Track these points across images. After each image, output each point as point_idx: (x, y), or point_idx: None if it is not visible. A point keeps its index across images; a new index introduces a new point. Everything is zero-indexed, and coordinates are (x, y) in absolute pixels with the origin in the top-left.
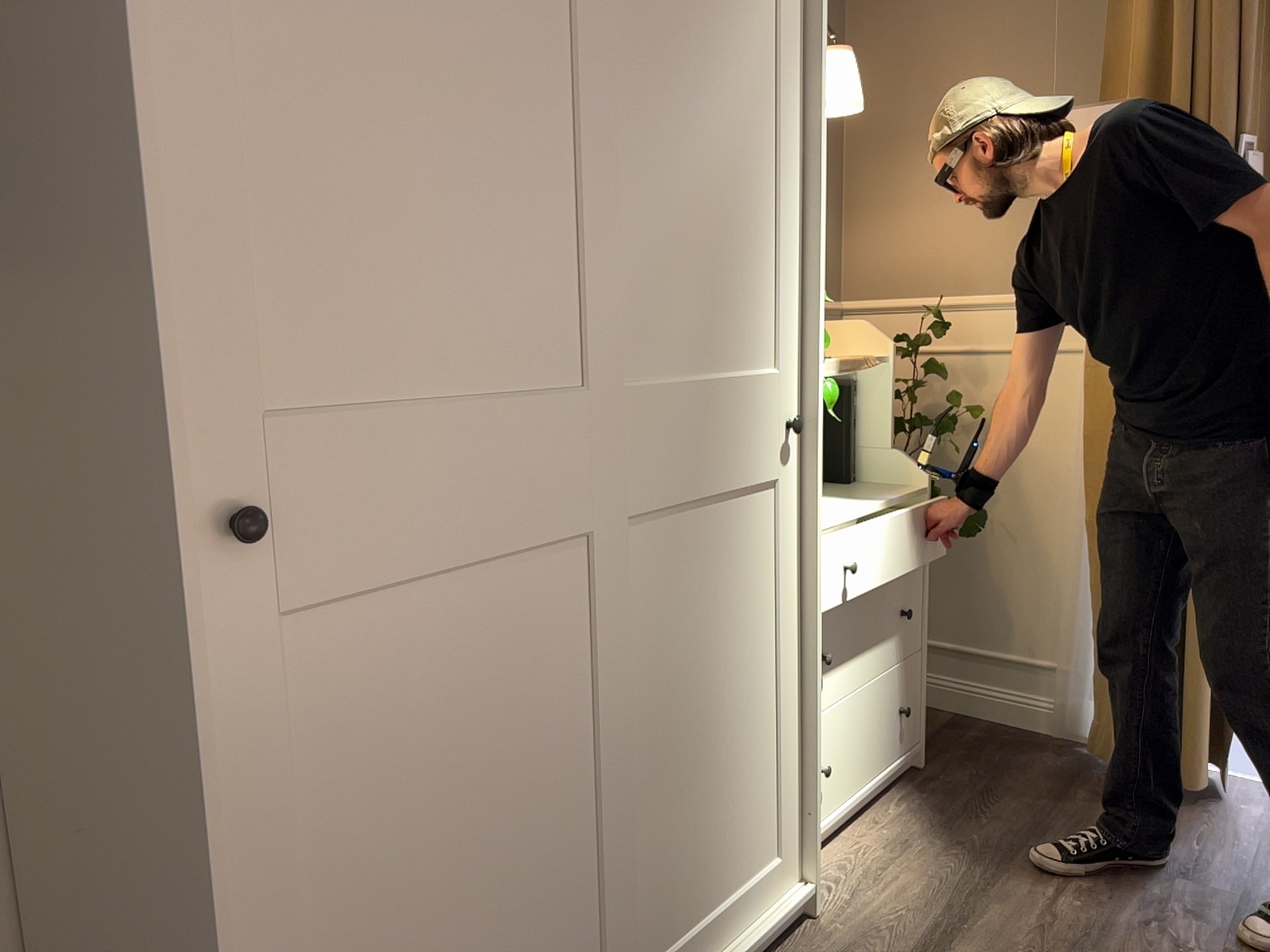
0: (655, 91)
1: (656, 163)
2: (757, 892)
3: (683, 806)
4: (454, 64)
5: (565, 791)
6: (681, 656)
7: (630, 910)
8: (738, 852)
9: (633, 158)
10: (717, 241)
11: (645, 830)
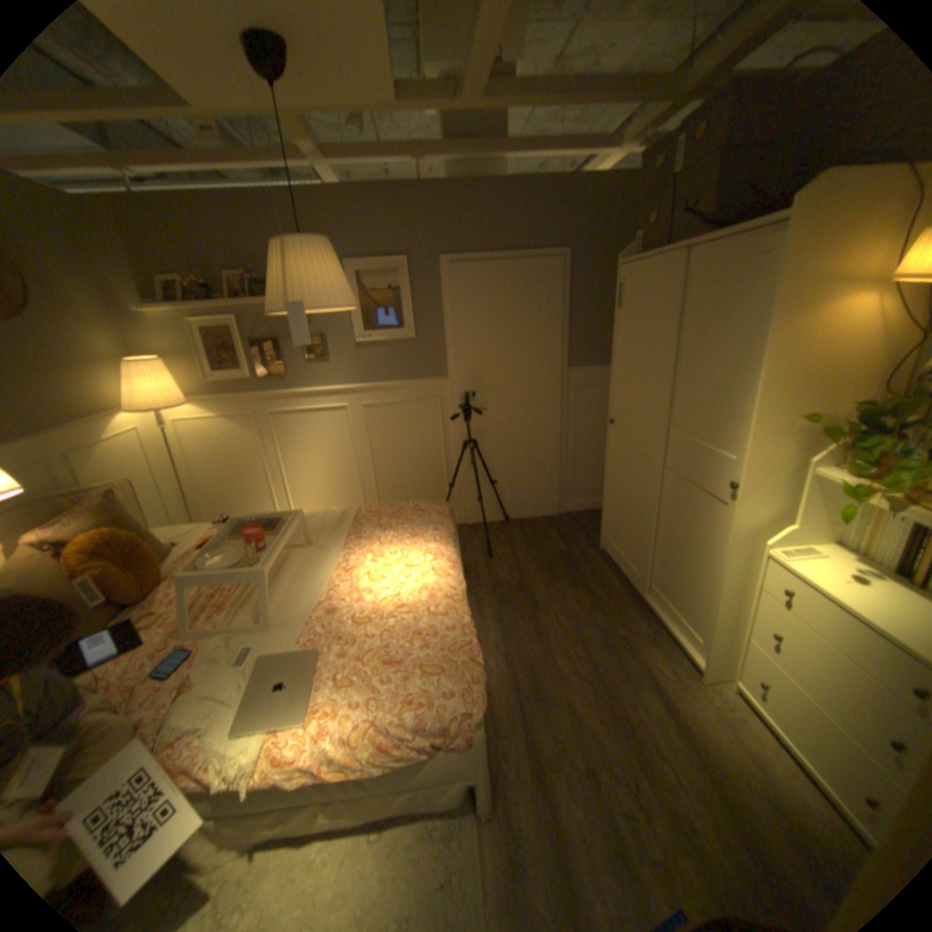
0: (696, 345)
1: (693, 369)
2: (690, 634)
3: (673, 566)
4: (643, 350)
5: (642, 514)
6: (679, 523)
7: (653, 566)
8: (688, 610)
9: (686, 367)
10: (713, 398)
11: (662, 555)
